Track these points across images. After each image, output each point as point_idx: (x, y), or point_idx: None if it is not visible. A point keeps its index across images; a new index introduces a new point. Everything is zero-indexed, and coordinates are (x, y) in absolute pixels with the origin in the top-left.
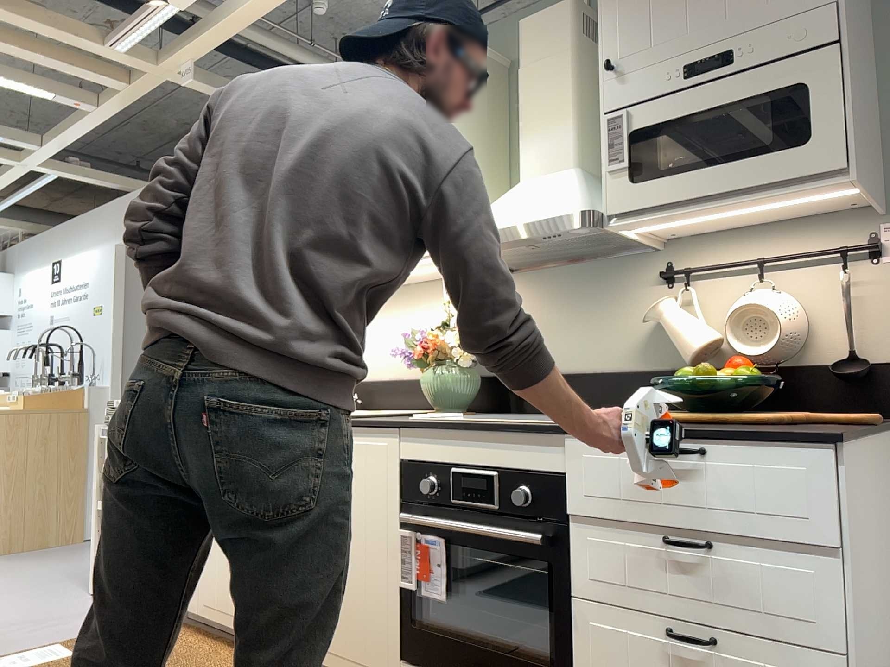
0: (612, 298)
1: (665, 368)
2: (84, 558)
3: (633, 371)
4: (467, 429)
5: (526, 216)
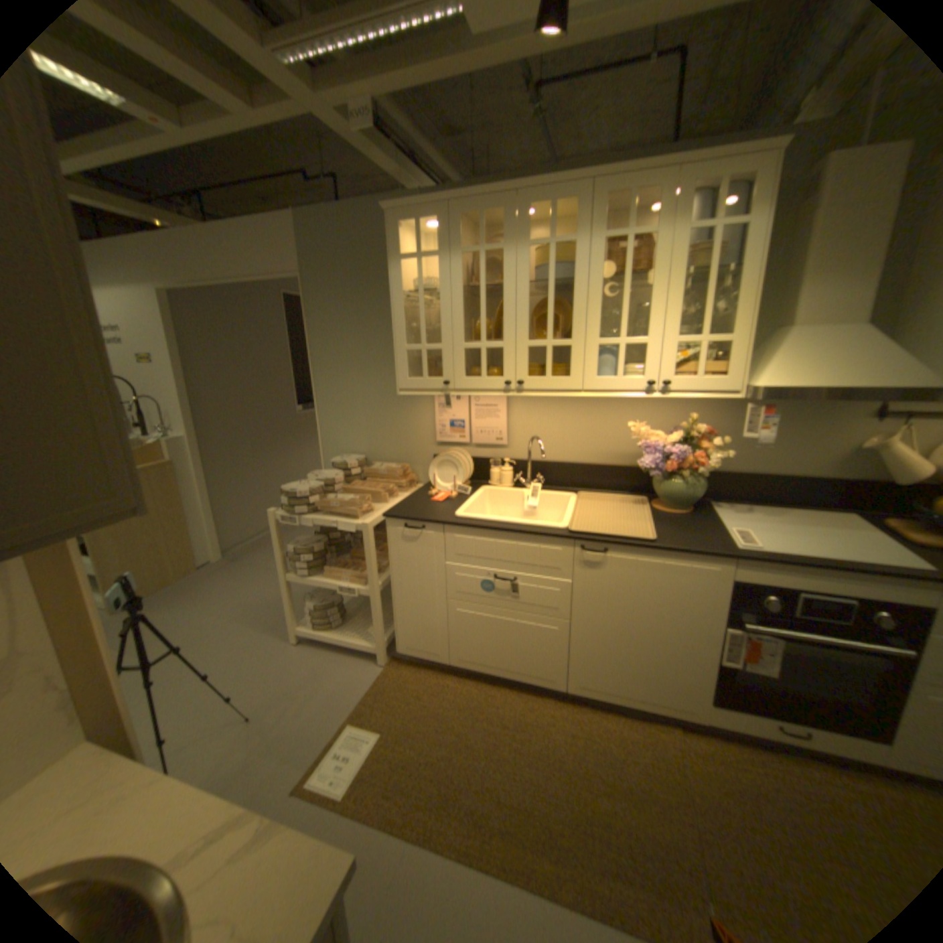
0: (823, 423)
1: (860, 478)
2: (243, 603)
3: (831, 479)
4: (832, 570)
5: (866, 378)
